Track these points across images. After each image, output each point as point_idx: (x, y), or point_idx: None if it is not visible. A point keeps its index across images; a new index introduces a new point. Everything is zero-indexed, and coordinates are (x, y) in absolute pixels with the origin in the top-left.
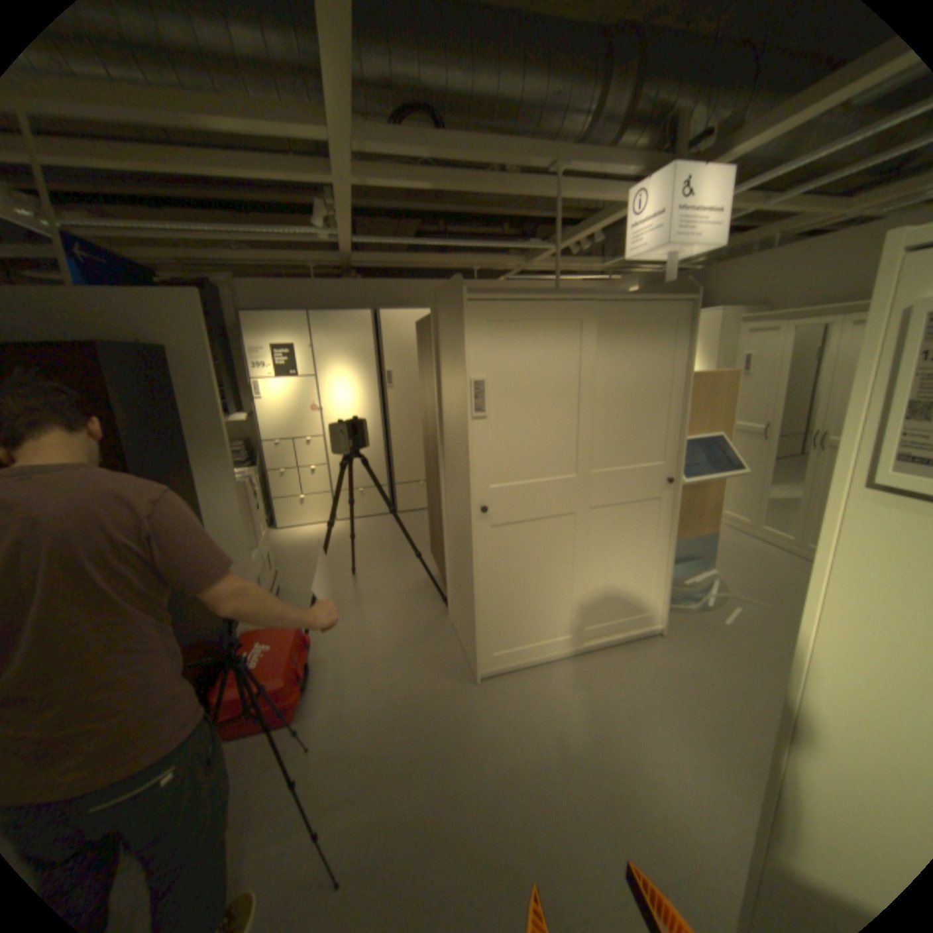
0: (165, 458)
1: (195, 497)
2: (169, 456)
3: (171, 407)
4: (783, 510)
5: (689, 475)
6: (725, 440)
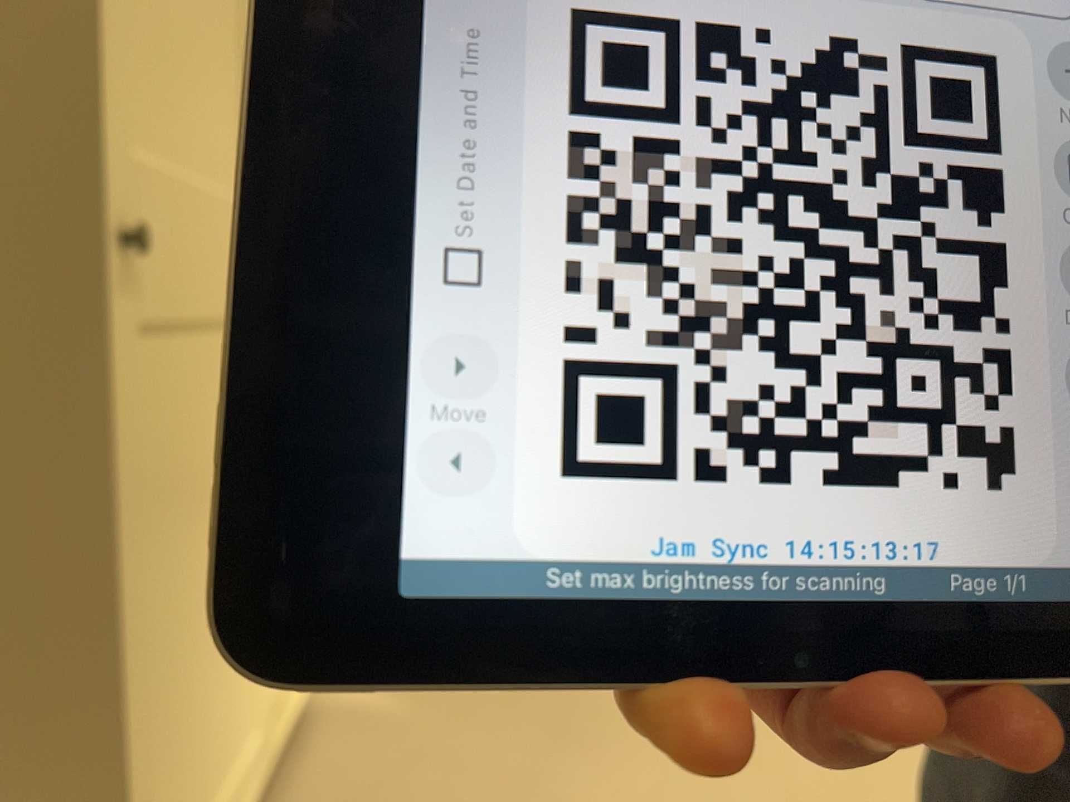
0: None
1: None
2: None
3: None
4: None
5: None
6: None
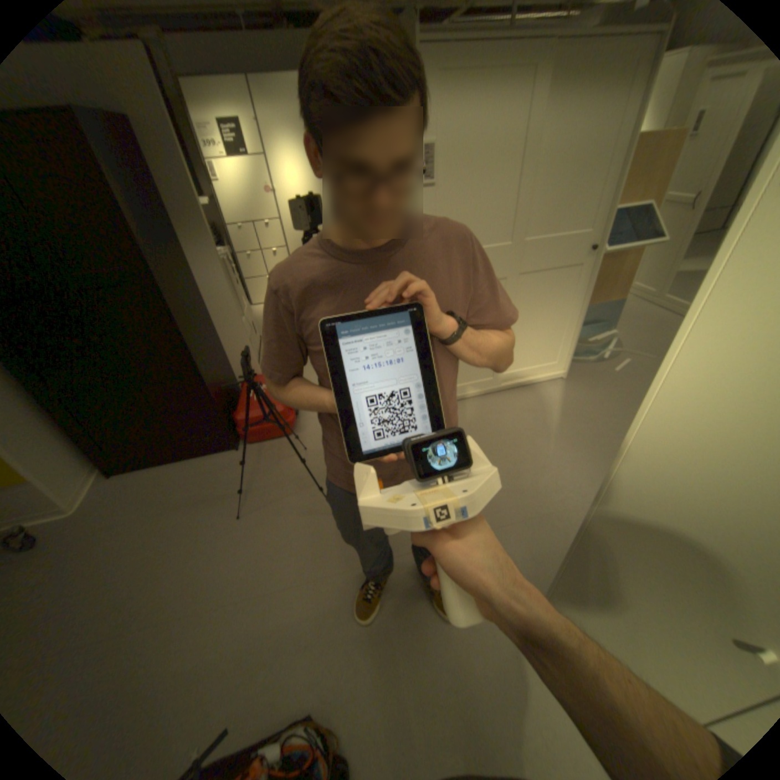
0: (158, 232)
1: (188, 270)
2: (160, 231)
3: (149, 183)
4: (688, 280)
5: (612, 243)
6: (653, 207)
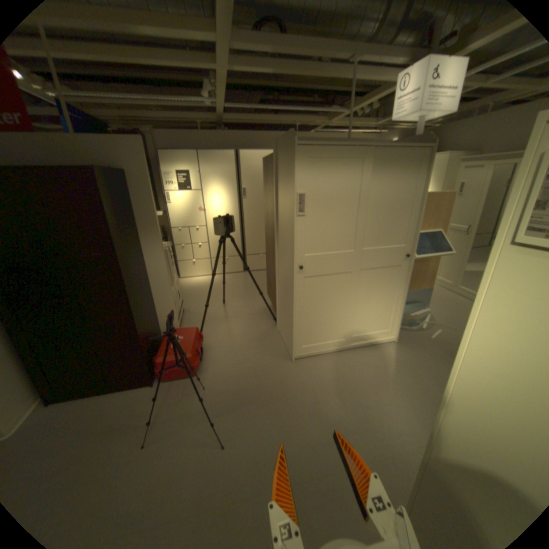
0: (127, 233)
1: (142, 256)
2: (129, 232)
3: (129, 205)
4: (473, 277)
5: (419, 253)
6: (442, 233)
